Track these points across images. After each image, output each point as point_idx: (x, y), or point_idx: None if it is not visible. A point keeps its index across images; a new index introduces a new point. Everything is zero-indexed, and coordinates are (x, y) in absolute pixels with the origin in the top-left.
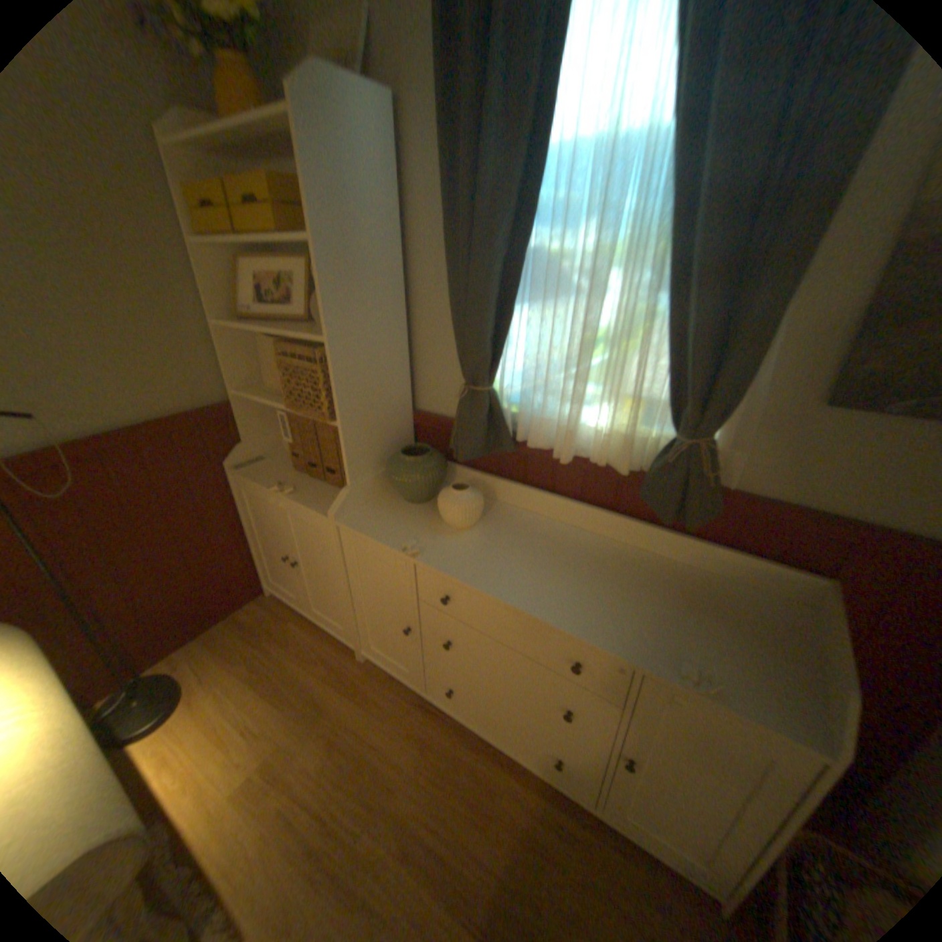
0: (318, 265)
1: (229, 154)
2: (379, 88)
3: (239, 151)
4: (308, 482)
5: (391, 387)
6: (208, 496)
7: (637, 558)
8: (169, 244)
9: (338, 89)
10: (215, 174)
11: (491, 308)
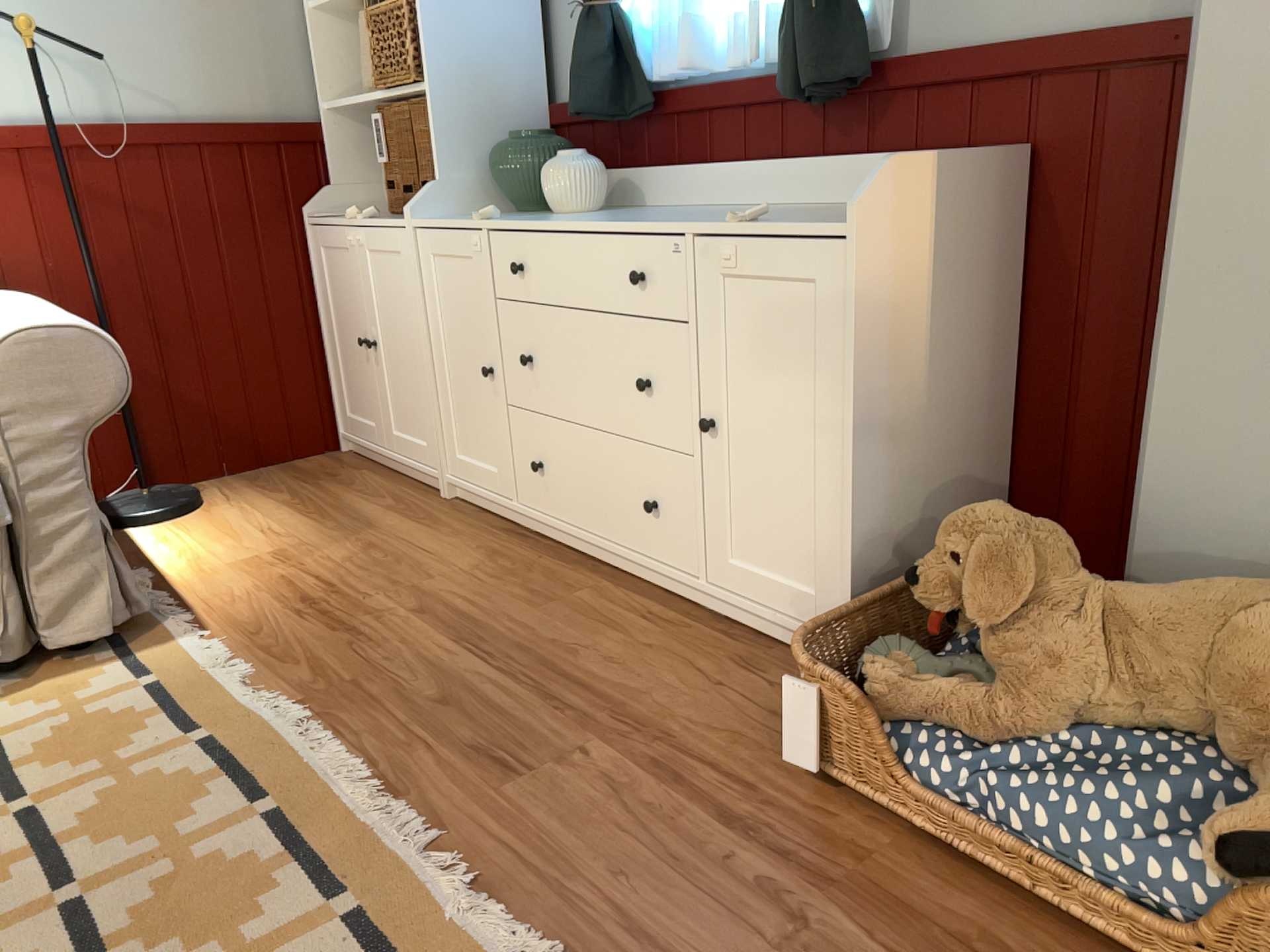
0: None
1: None
2: None
3: None
4: (399, 218)
5: (507, 57)
6: (278, 257)
7: (788, 208)
8: None
9: None
10: None
11: None
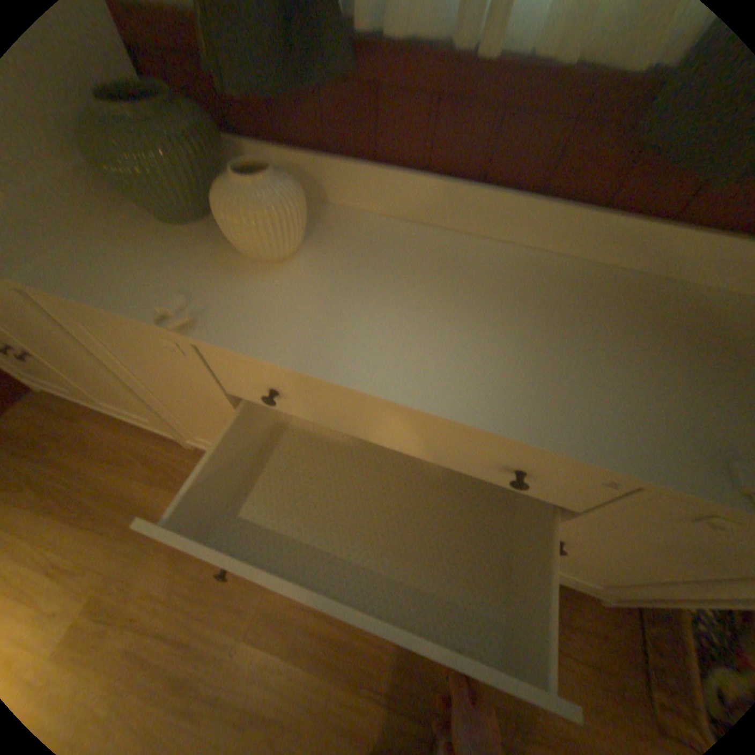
0: None
1: None
2: None
3: None
4: None
5: None
6: None
7: (577, 273)
8: None
9: None
10: None
11: None
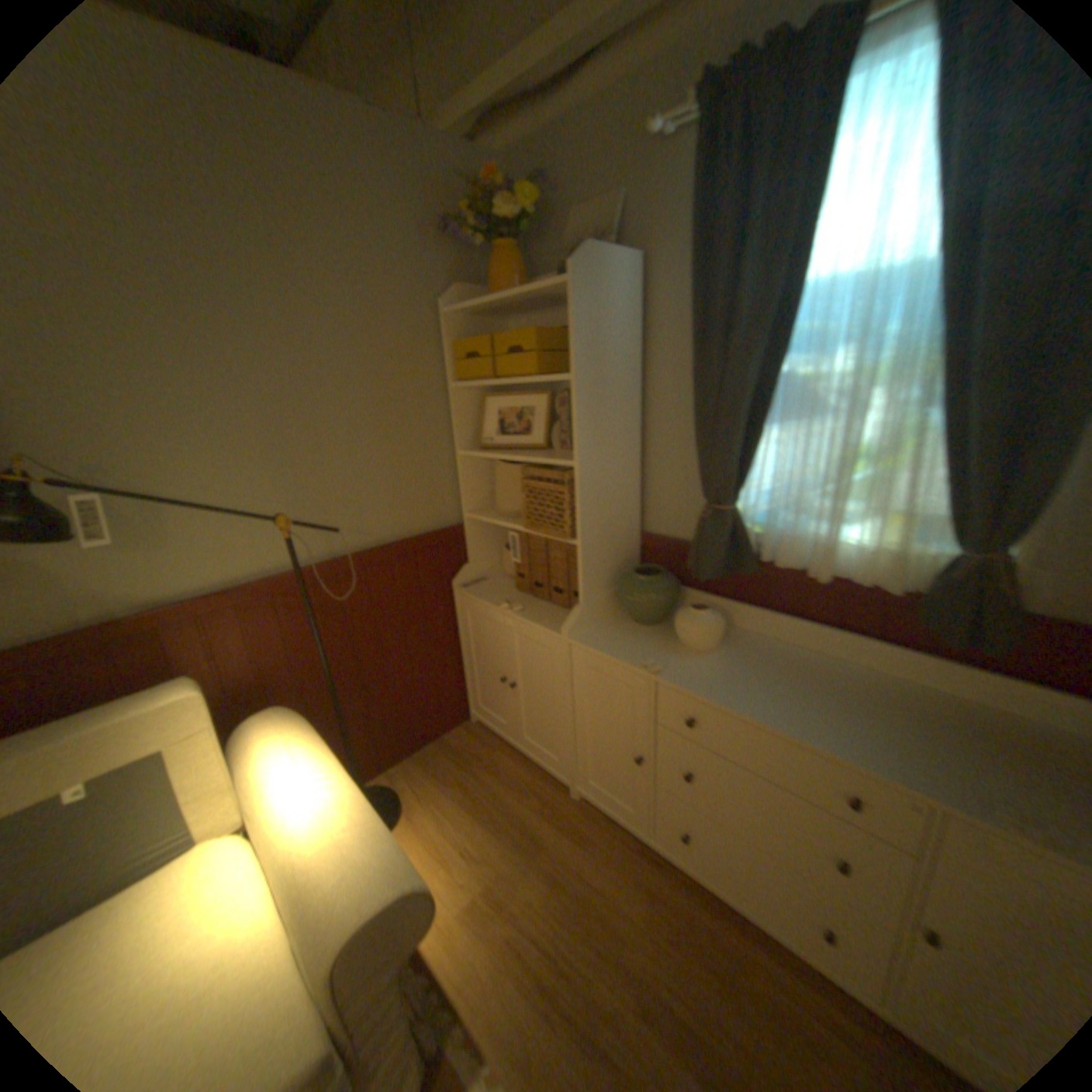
0: (578, 401)
1: (489, 315)
2: (634, 254)
3: (498, 312)
4: (533, 602)
5: (625, 509)
6: (437, 613)
7: (917, 694)
8: (437, 391)
9: (605, 261)
10: (477, 332)
11: (742, 430)
